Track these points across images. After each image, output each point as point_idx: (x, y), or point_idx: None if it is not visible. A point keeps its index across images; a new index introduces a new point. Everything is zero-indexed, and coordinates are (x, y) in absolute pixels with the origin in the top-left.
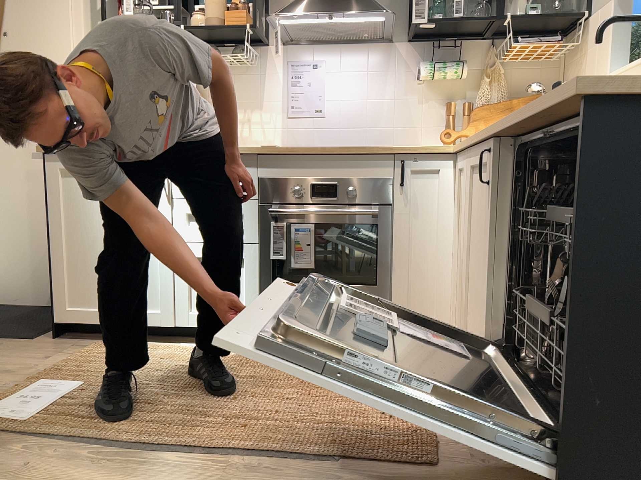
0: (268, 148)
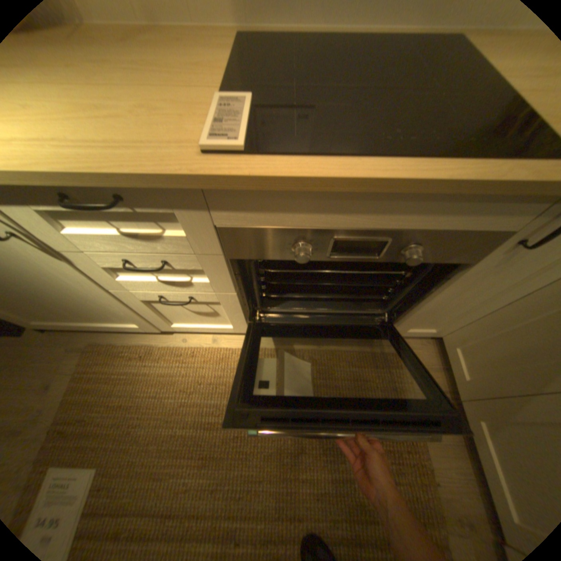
0: (226, 174)
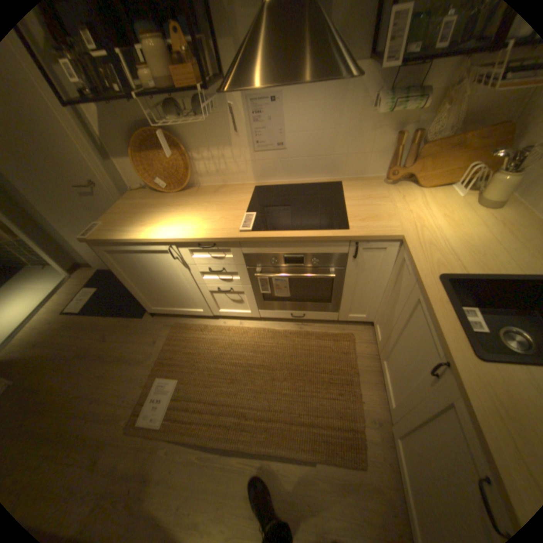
0: (245, 237)
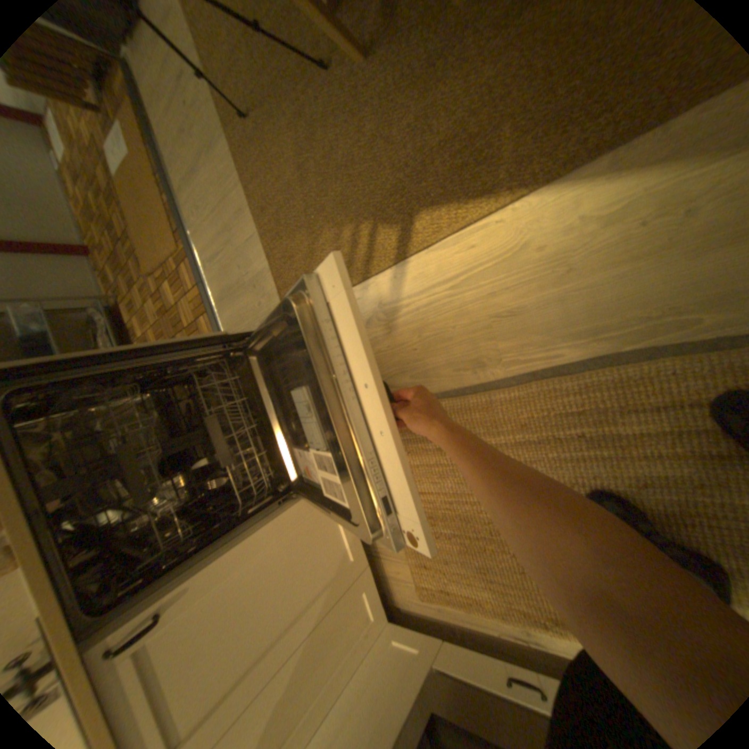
0: None
